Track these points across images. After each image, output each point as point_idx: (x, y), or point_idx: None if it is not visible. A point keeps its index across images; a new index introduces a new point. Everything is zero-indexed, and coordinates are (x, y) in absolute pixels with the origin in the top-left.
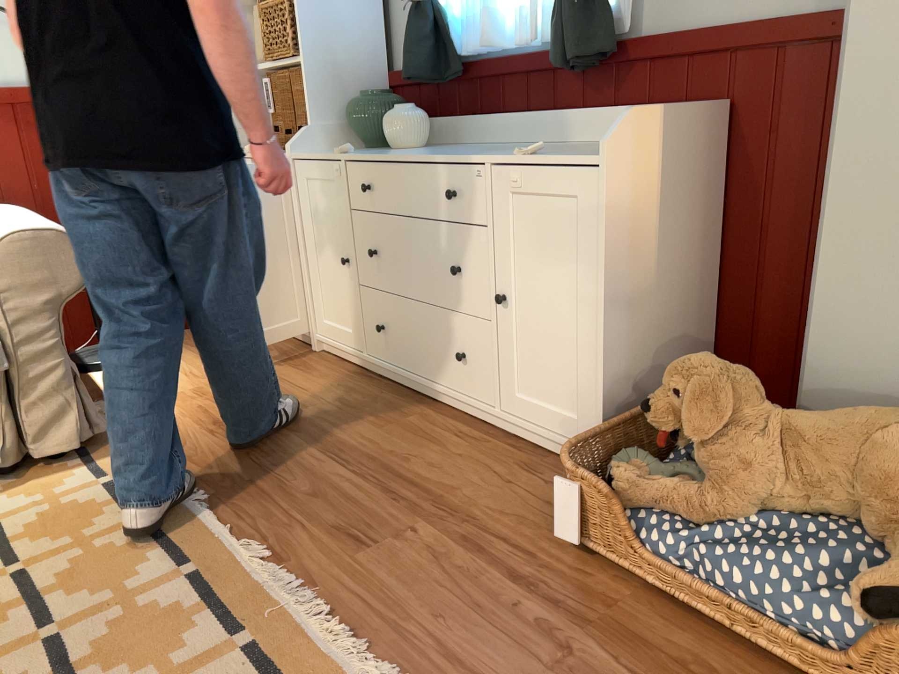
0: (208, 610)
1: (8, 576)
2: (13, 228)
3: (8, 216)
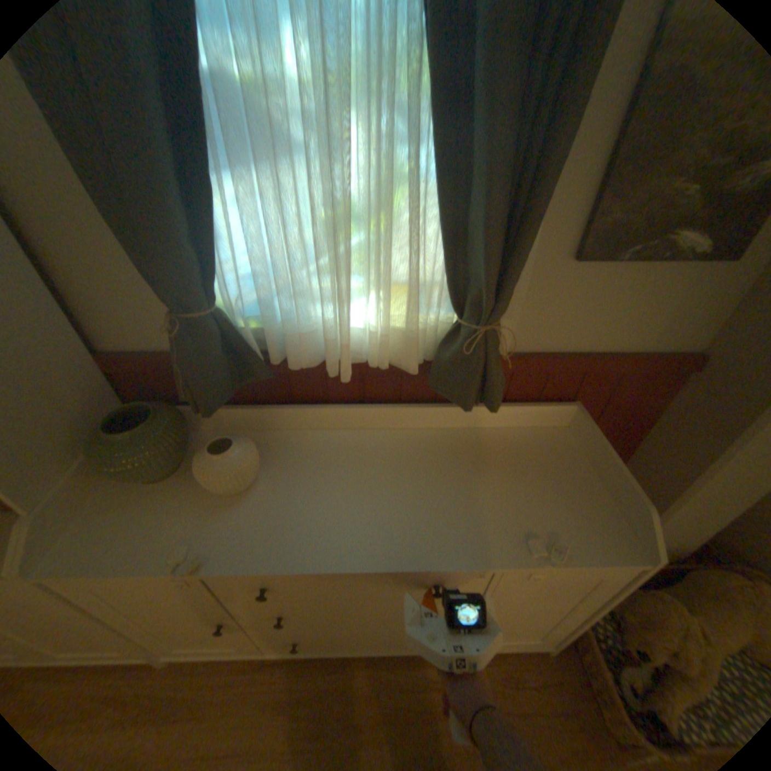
0: None
1: None
2: None
3: None
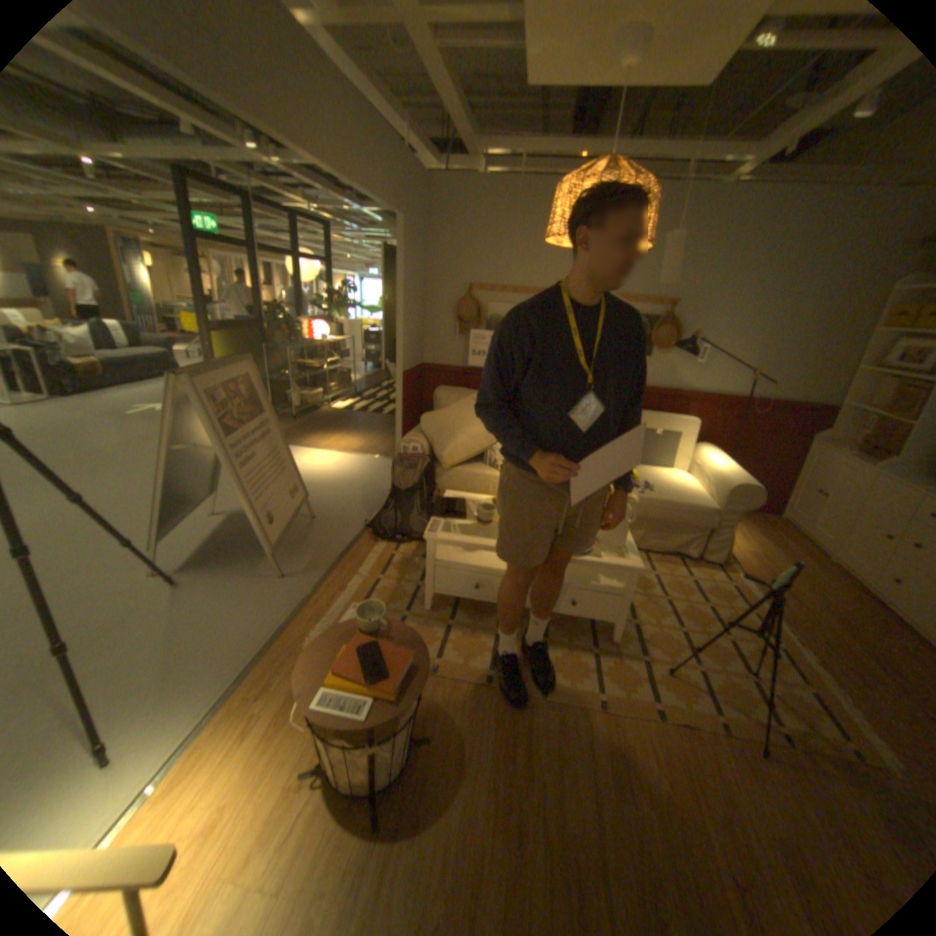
0: (795, 670)
1: (708, 608)
2: (738, 477)
3: (723, 460)
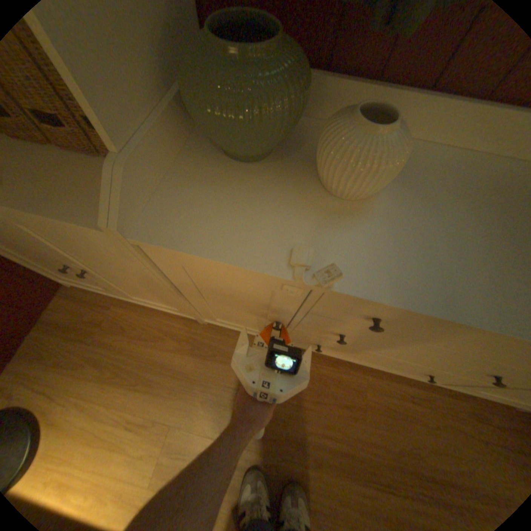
0: None
1: None
2: None
3: None
